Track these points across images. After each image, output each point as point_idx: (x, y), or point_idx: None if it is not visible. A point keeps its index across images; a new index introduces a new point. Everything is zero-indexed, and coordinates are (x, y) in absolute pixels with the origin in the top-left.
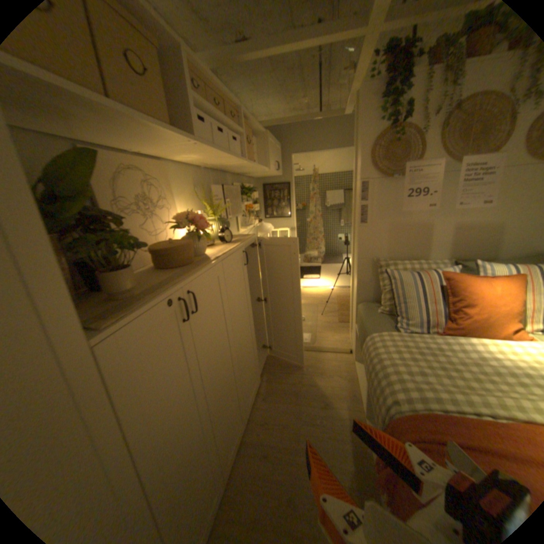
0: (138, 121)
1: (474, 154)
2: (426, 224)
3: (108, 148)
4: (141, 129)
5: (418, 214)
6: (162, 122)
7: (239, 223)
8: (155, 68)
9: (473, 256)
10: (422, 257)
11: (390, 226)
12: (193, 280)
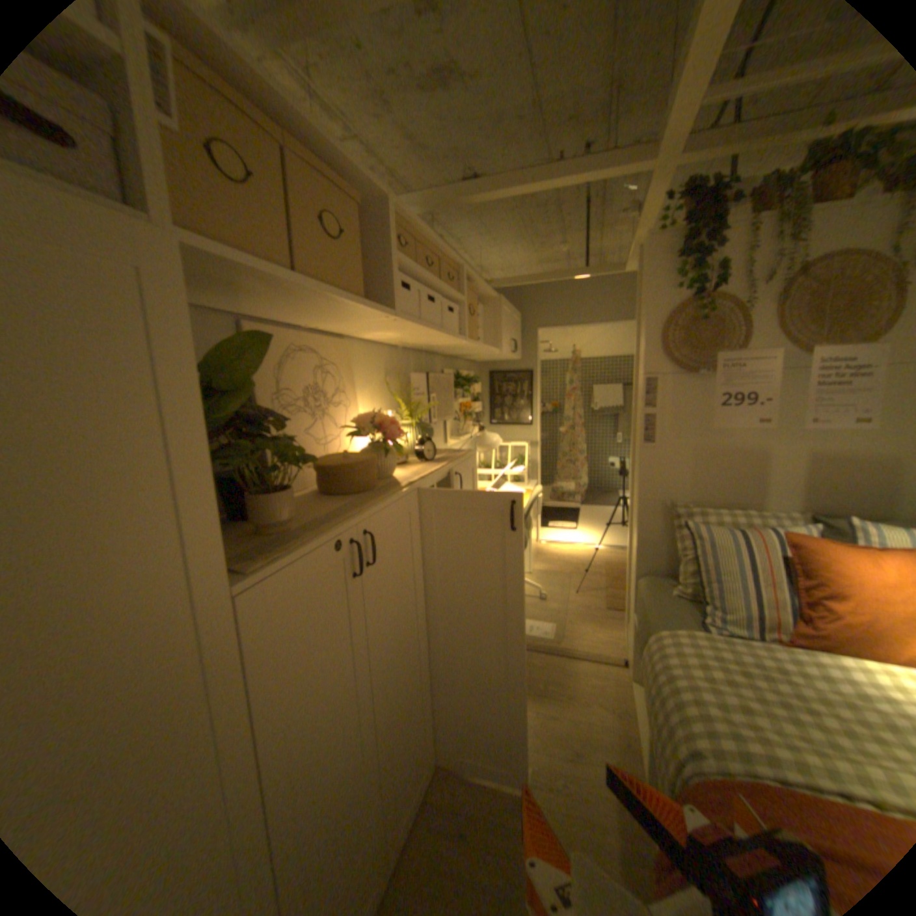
0: (325, 295)
1: (835, 342)
2: (757, 450)
3: (277, 323)
4: (326, 304)
5: (742, 433)
6: (355, 296)
7: (448, 432)
8: (351, 225)
9: (846, 510)
10: (752, 505)
11: (695, 449)
12: (373, 516)
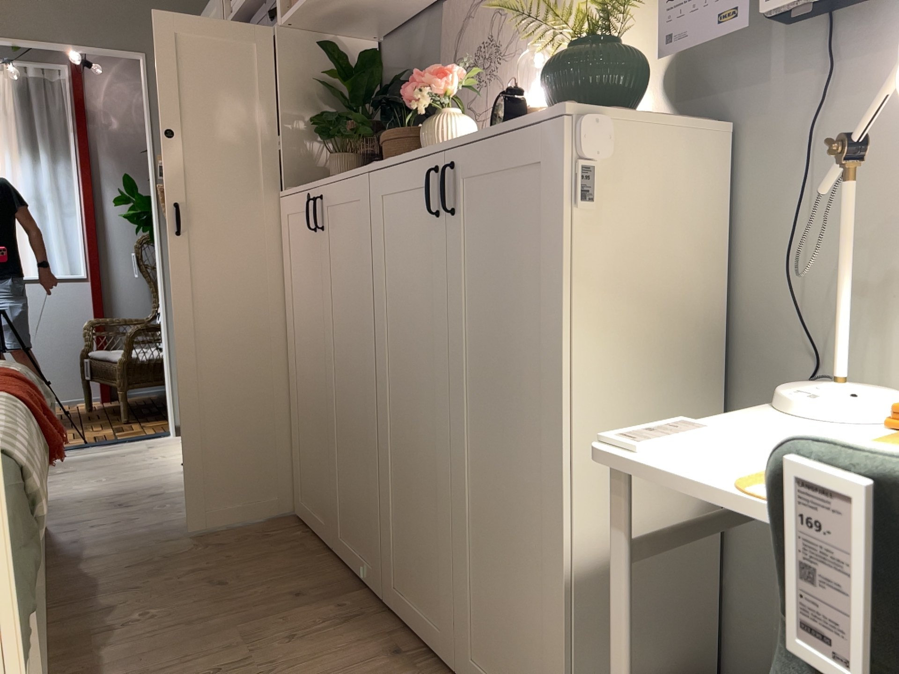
0: None
1: None
2: None
3: None
4: None
5: None
6: None
7: None
8: None
9: None
10: None
11: None
12: (326, 187)
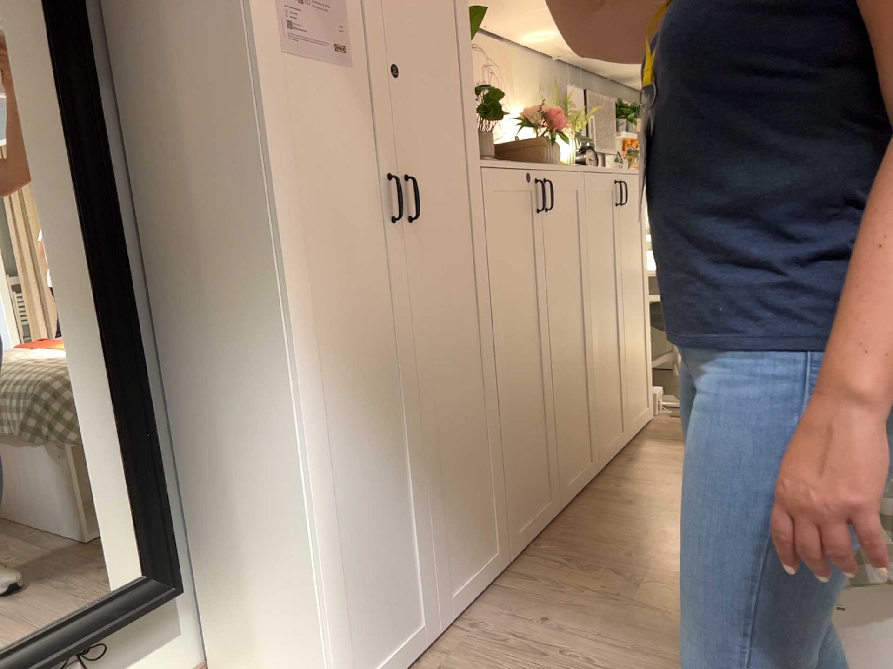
0: None
1: None
2: None
3: None
4: None
5: None
6: None
7: None
8: None
9: None
10: None
11: None
12: (547, 170)
